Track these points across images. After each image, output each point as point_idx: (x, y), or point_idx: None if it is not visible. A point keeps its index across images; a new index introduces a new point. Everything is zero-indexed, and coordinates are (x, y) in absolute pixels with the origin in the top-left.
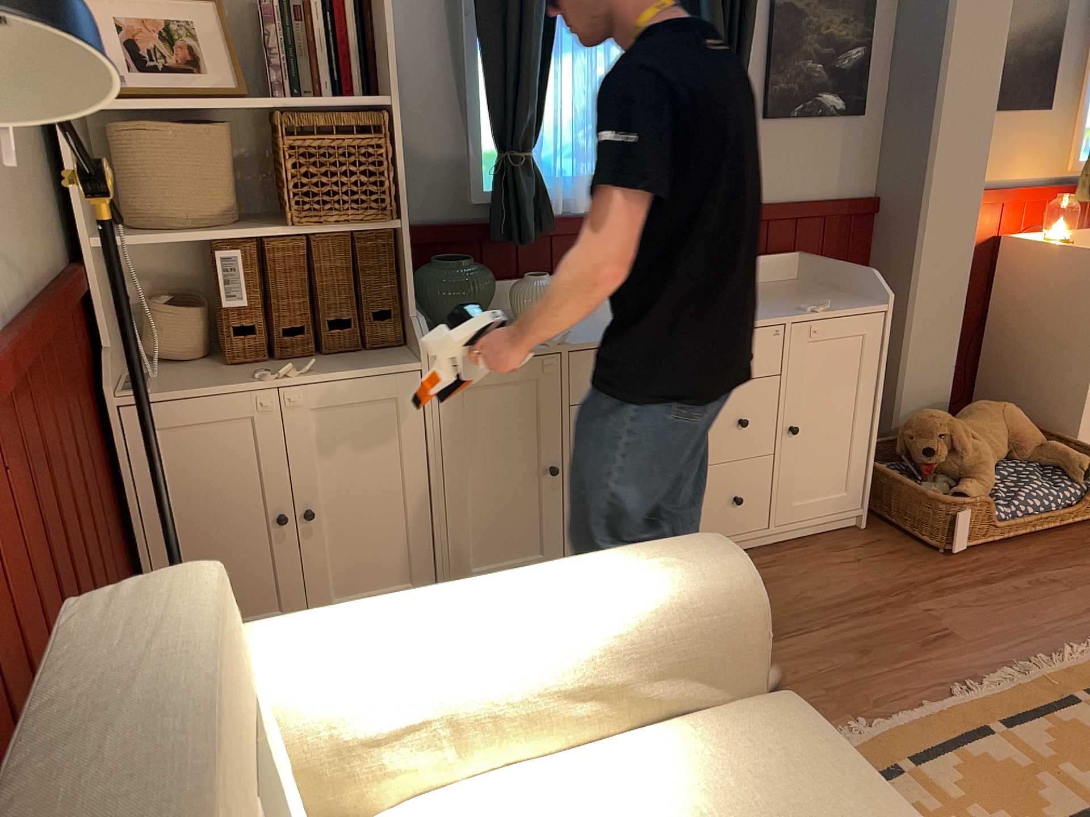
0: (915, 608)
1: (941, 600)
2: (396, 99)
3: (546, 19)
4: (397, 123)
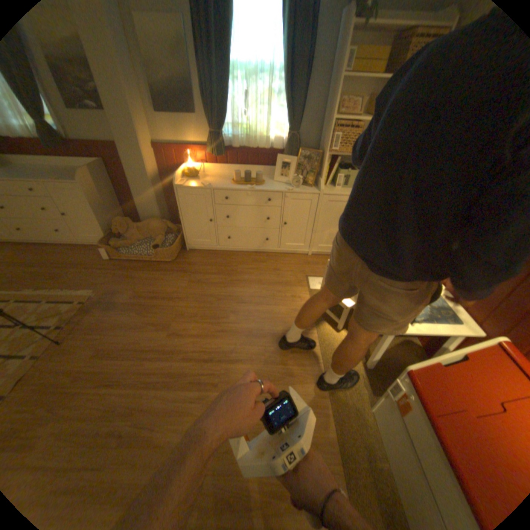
0: (68, 270)
1: (78, 270)
2: None
3: None
4: None
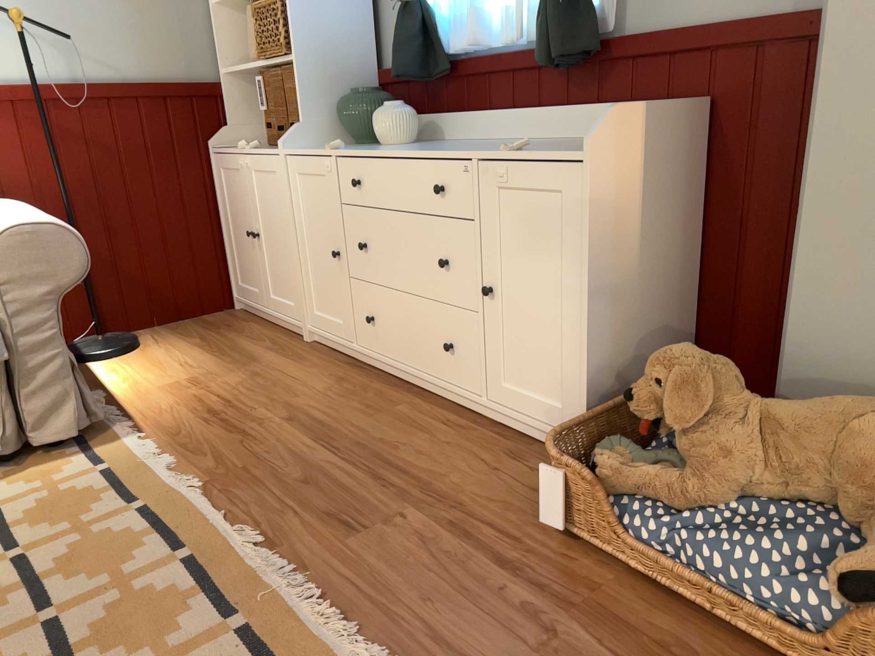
0: (403, 507)
1: (433, 526)
2: None
3: None
4: None
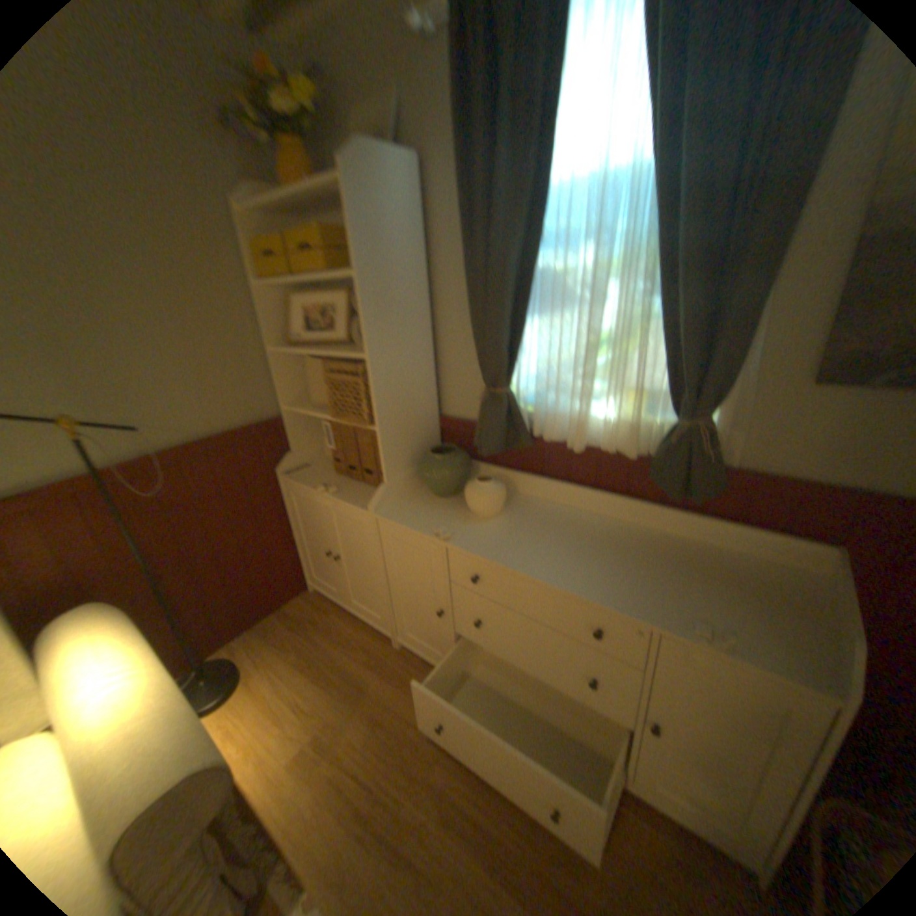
0: None
1: None
2: (370, 354)
3: (517, 284)
4: (372, 368)
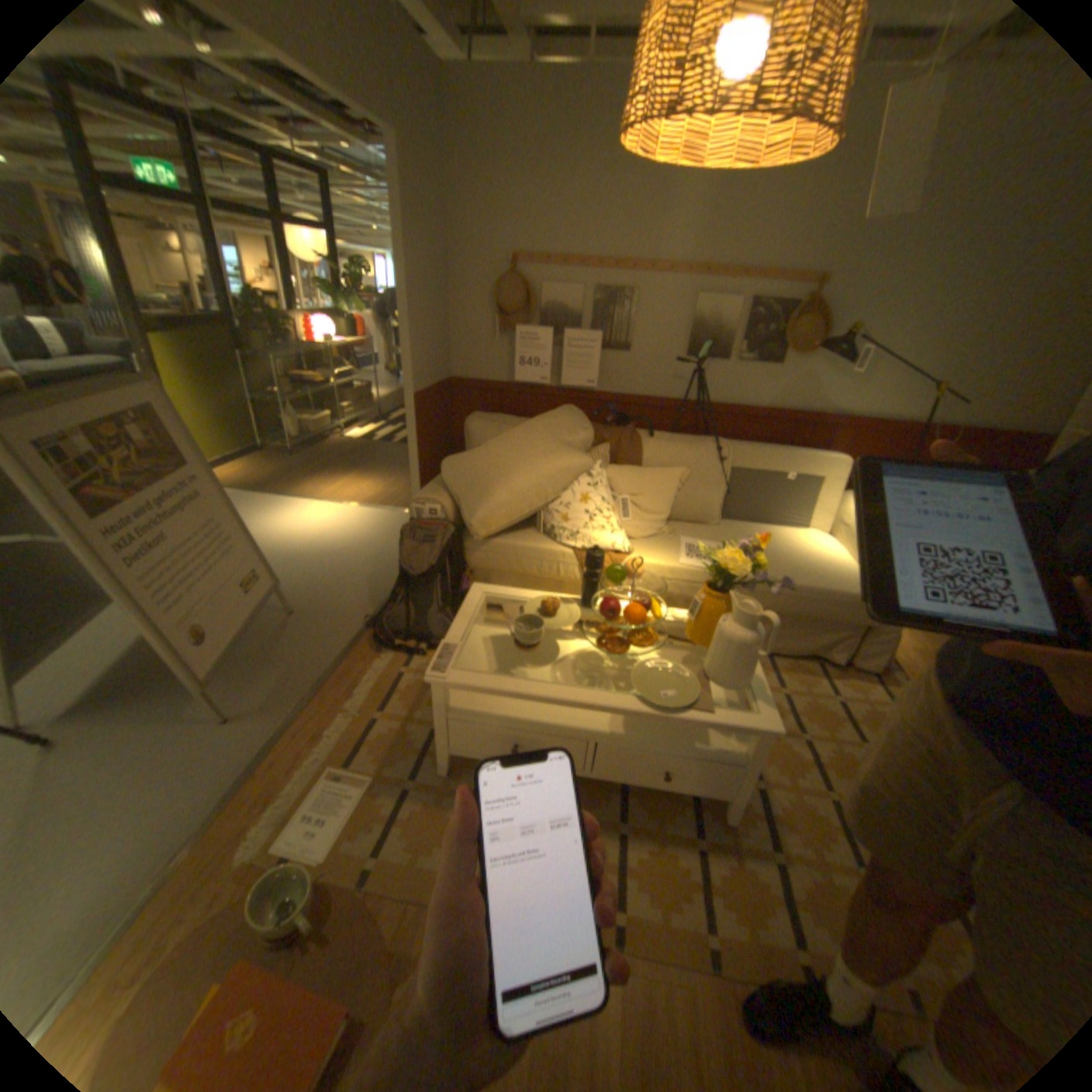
0: None
1: None
2: None
3: None
4: None
